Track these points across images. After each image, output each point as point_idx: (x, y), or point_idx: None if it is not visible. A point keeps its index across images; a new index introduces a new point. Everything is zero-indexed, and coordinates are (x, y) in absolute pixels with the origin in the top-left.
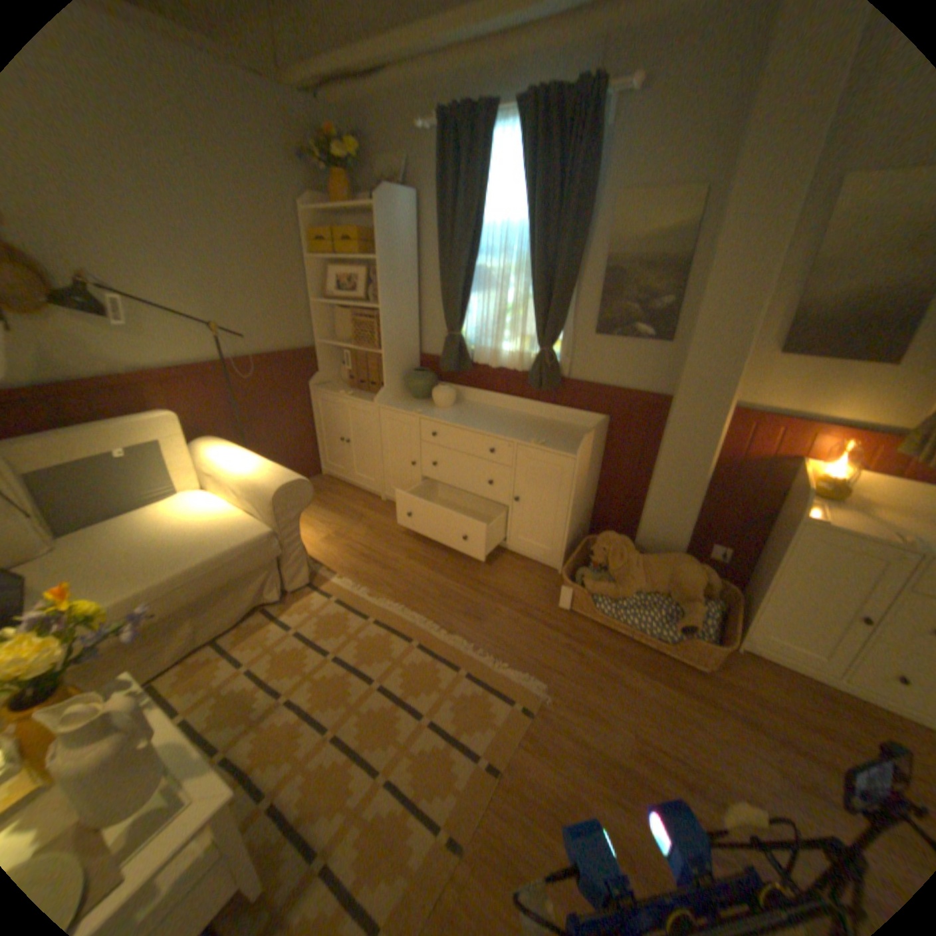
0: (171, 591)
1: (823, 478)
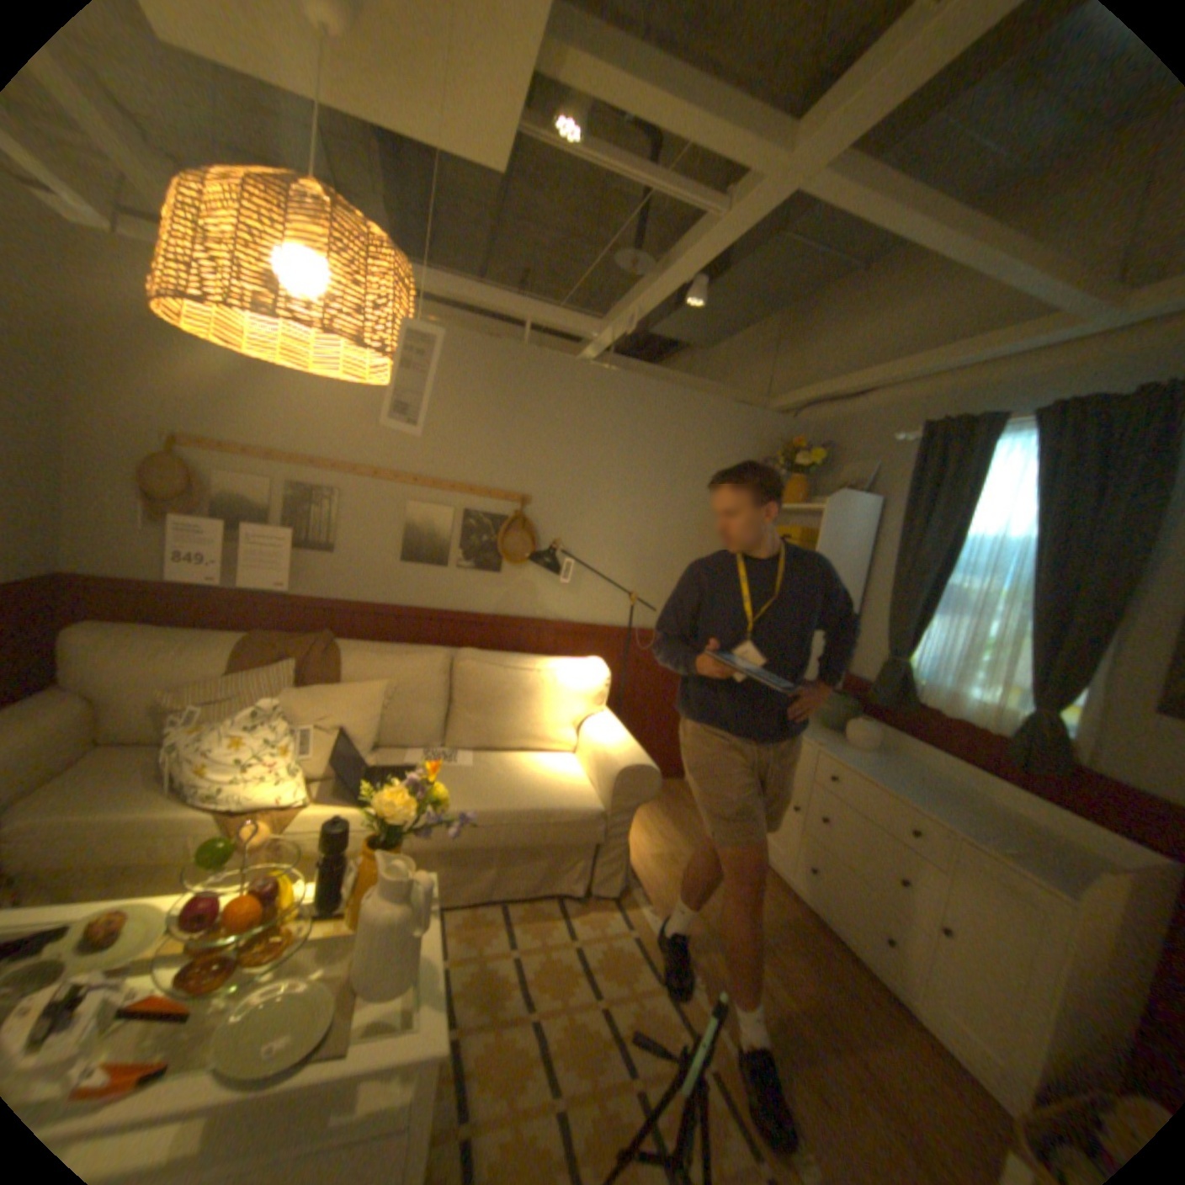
0: (498, 826)
1: None
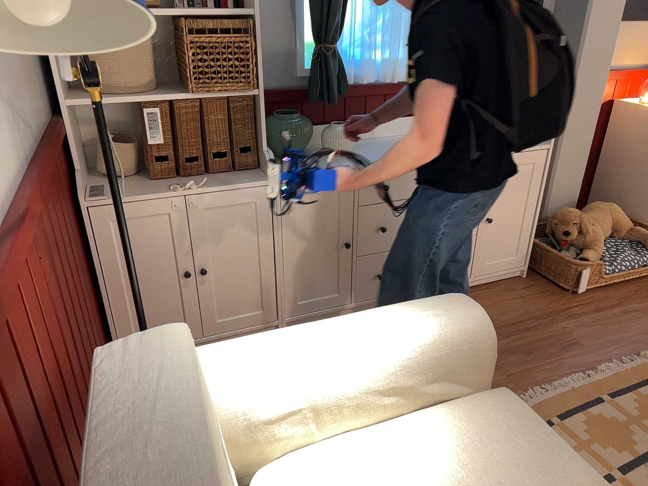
0: None
1: (647, 105)
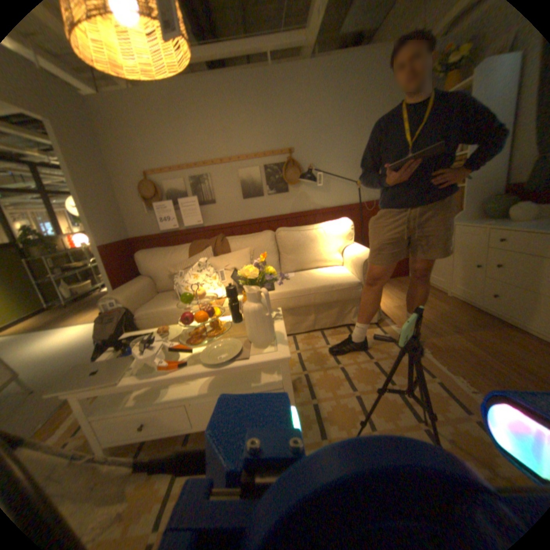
0: (309, 293)
1: None
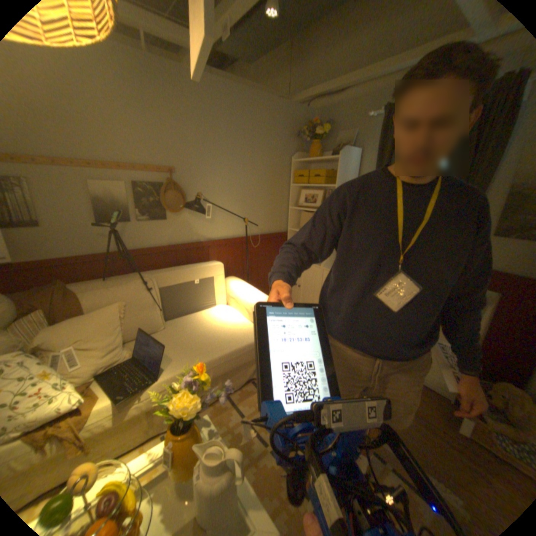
0: (219, 364)
1: None
